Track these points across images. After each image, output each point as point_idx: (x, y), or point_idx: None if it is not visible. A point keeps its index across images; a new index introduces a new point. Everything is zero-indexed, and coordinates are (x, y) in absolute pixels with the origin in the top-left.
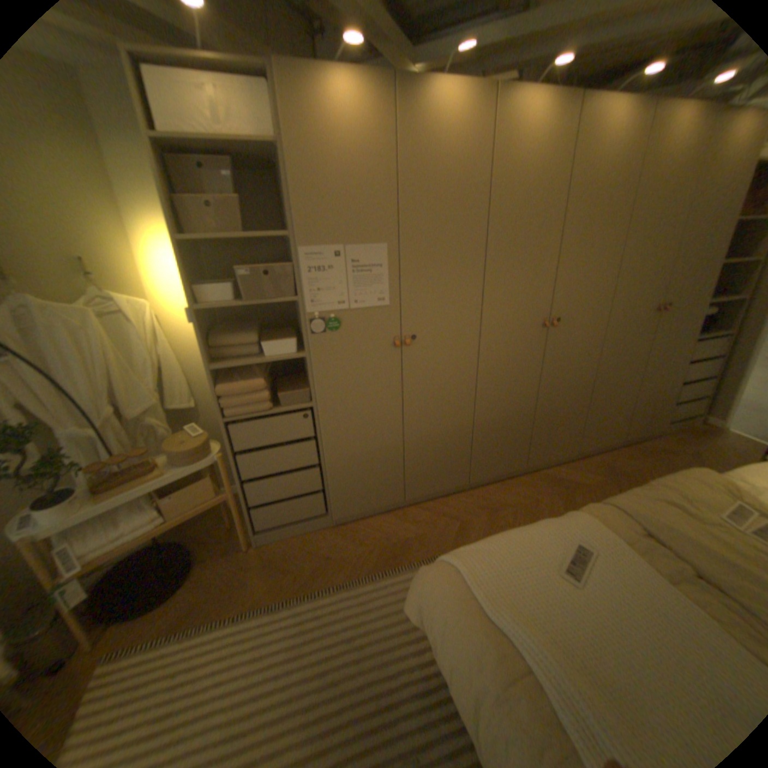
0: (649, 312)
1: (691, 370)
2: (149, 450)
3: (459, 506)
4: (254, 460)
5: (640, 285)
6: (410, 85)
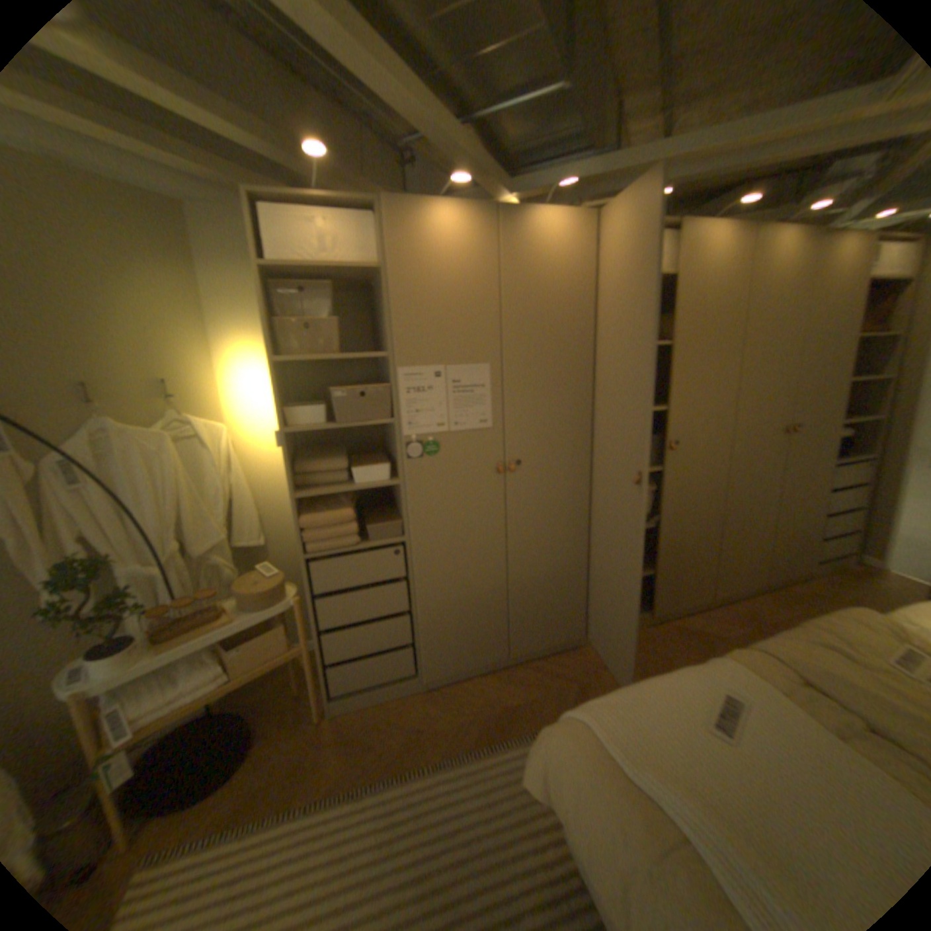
0: (776, 435)
1: (834, 500)
2: (218, 593)
3: (576, 665)
4: (336, 605)
5: (763, 405)
6: (513, 215)
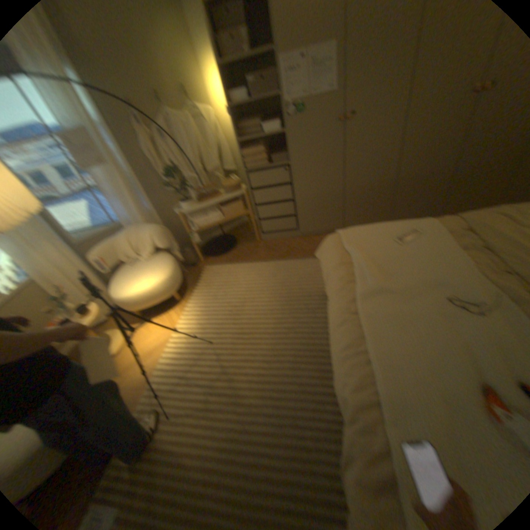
0: None
1: None
2: (217, 186)
3: None
4: (261, 195)
5: None
6: None
